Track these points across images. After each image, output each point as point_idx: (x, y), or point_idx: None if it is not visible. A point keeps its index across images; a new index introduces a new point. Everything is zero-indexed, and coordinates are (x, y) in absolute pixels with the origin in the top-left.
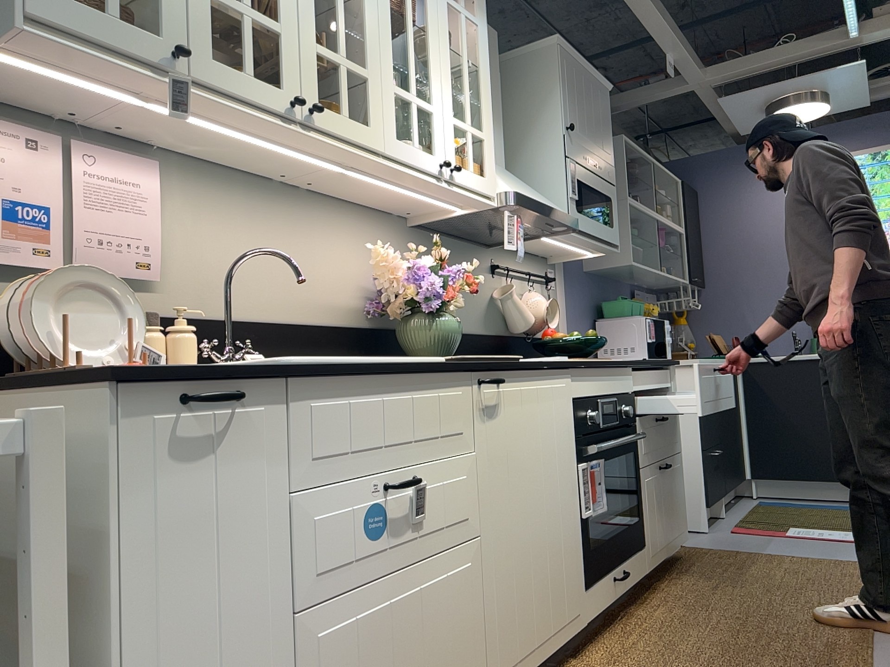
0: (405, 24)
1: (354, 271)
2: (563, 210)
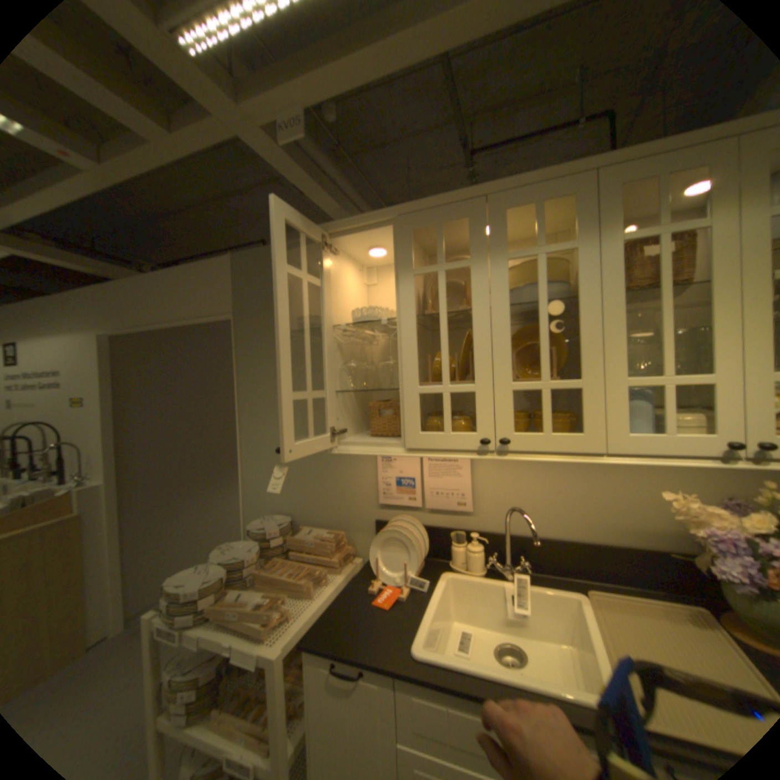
0: (667, 292)
1: (660, 510)
2: None
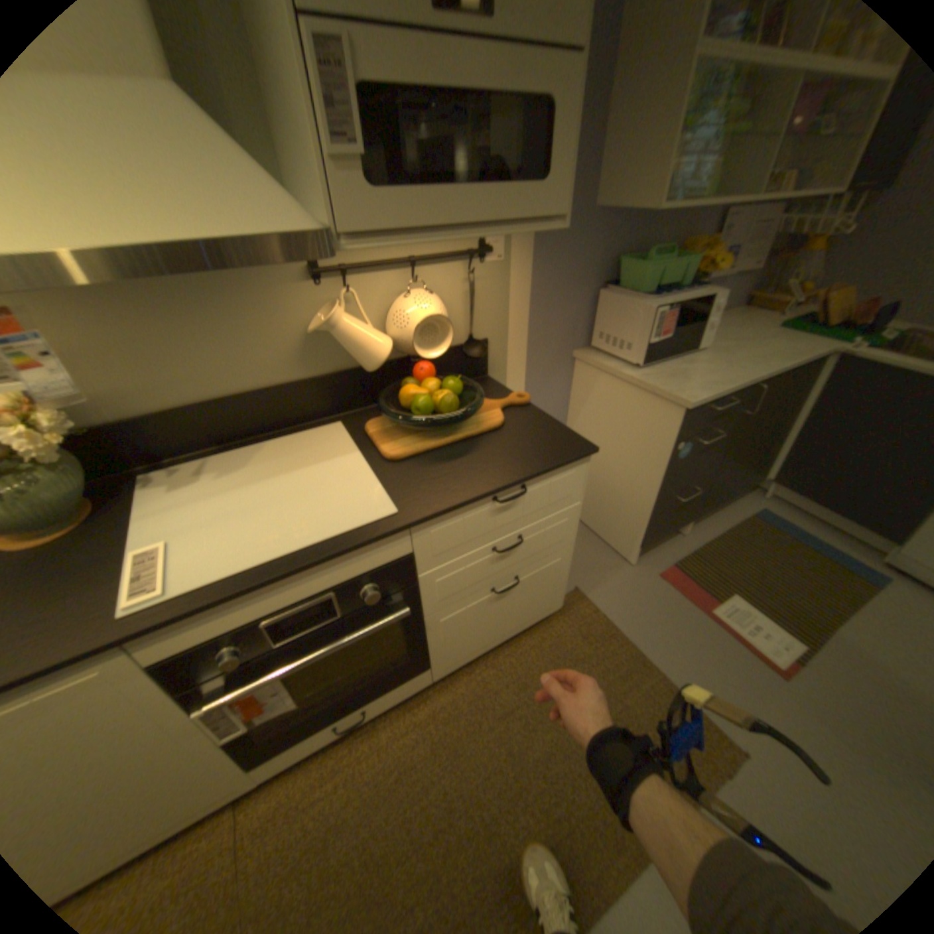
0: None
1: None
2: (270, 213)
